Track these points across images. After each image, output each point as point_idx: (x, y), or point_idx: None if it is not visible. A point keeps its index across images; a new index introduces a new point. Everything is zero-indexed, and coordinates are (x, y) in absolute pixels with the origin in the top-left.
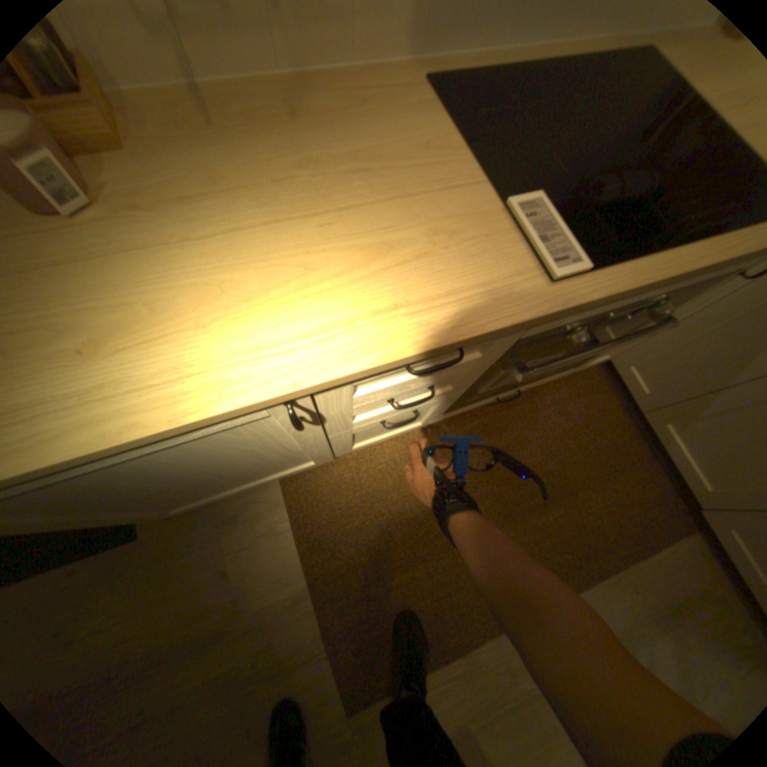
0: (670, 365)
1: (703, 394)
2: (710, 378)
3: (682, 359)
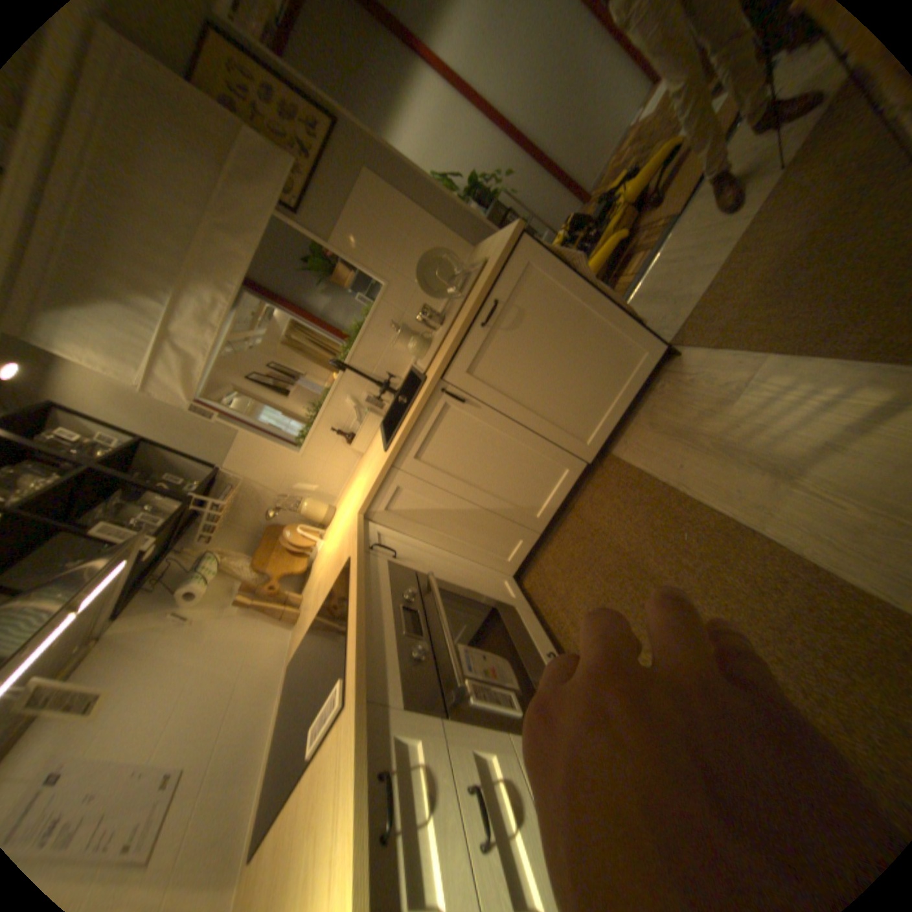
0: (494, 542)
1: (501, 516)
2: (488, 519)
3: (486, 538)
